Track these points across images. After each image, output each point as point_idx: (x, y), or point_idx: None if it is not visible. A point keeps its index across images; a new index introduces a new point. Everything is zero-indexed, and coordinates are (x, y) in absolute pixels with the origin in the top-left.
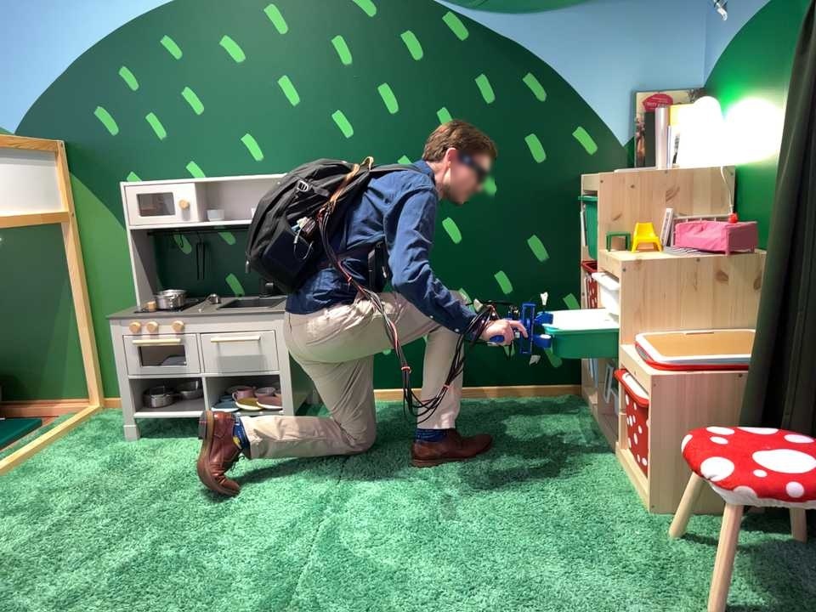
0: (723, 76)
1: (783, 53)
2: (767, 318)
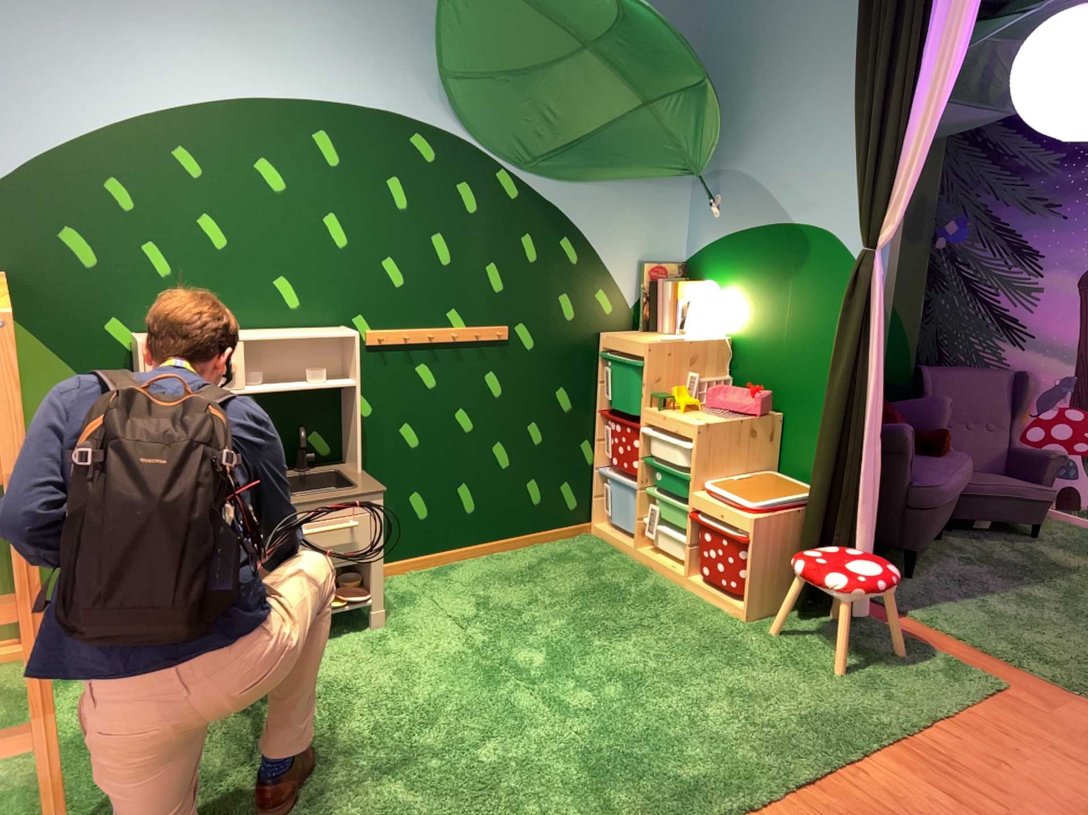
0: (711, 265)
1: (781, 271)
2: (818, 469)
